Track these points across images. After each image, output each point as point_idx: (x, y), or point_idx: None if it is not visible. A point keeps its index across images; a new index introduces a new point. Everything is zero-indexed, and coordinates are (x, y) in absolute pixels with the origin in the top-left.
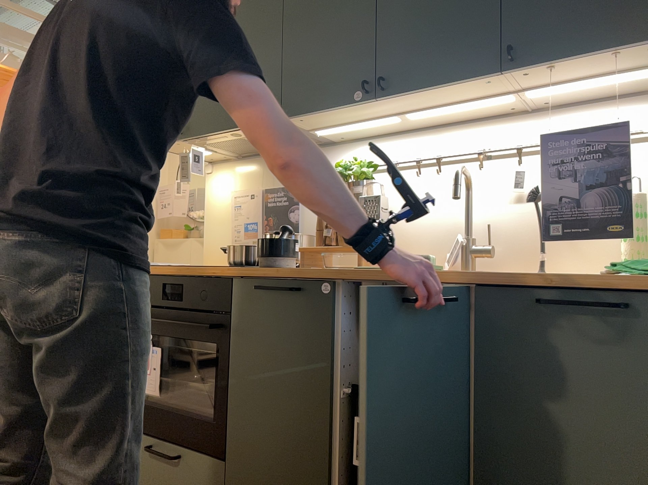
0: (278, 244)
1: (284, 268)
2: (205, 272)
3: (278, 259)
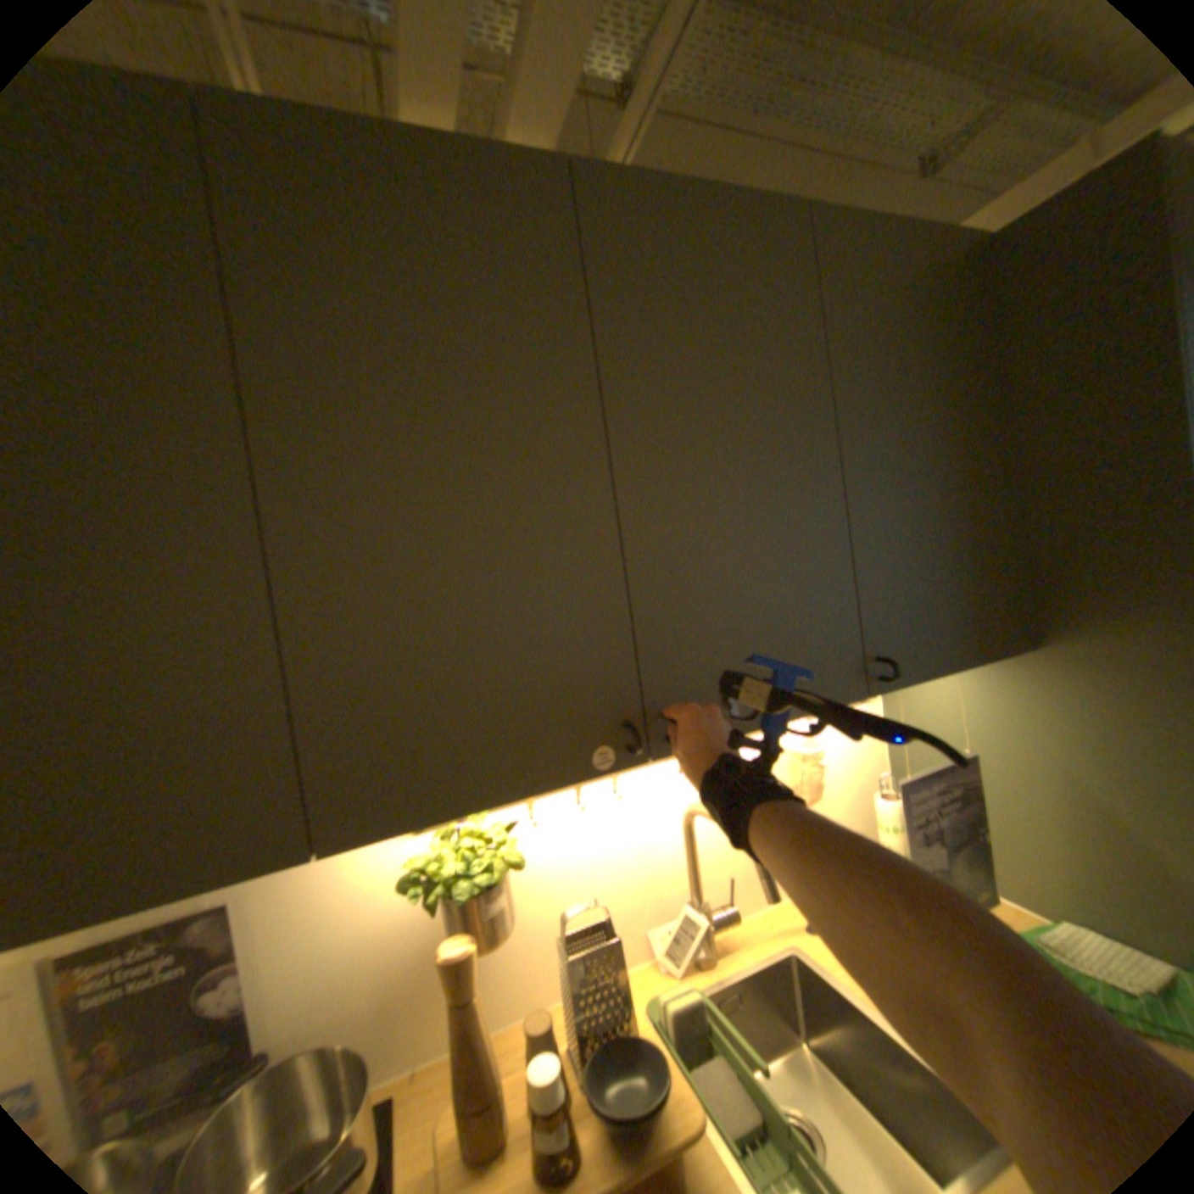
0: None
1: None
2: None
3: None
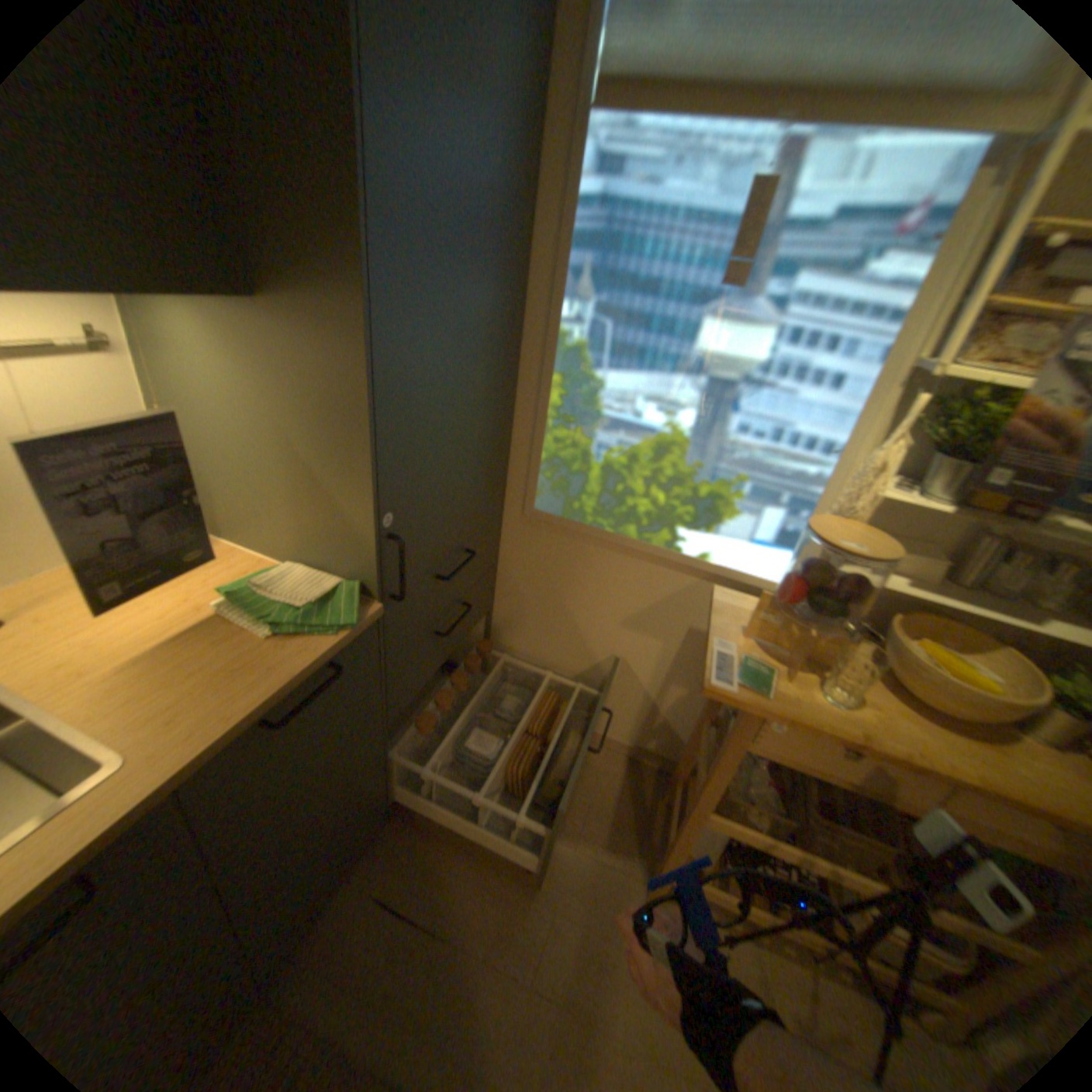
0: None
1: None
2: None
3: None
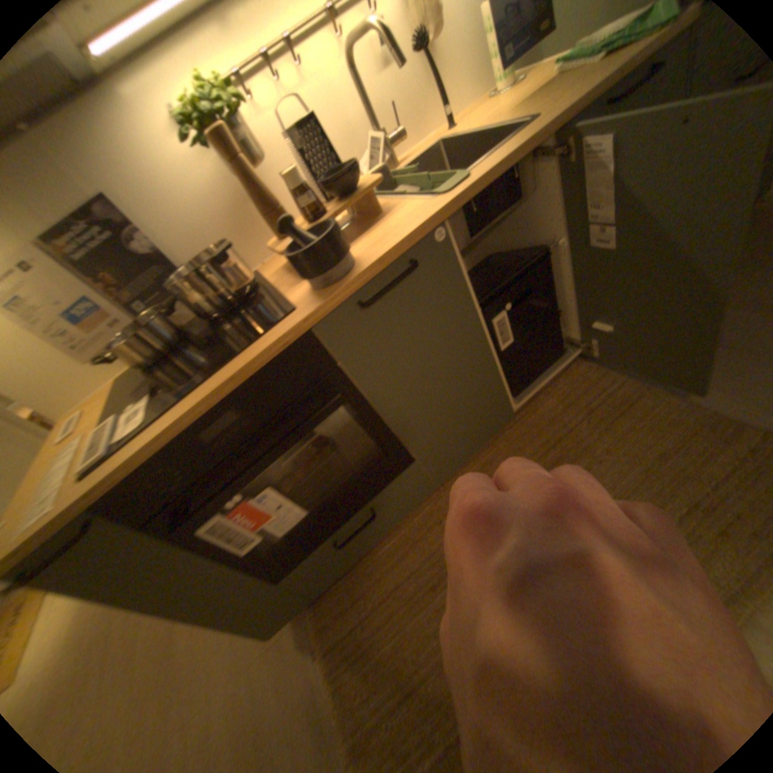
0: (332, 236)
1: (357, 260)
2: (256, 360)
3: (343, 255)
